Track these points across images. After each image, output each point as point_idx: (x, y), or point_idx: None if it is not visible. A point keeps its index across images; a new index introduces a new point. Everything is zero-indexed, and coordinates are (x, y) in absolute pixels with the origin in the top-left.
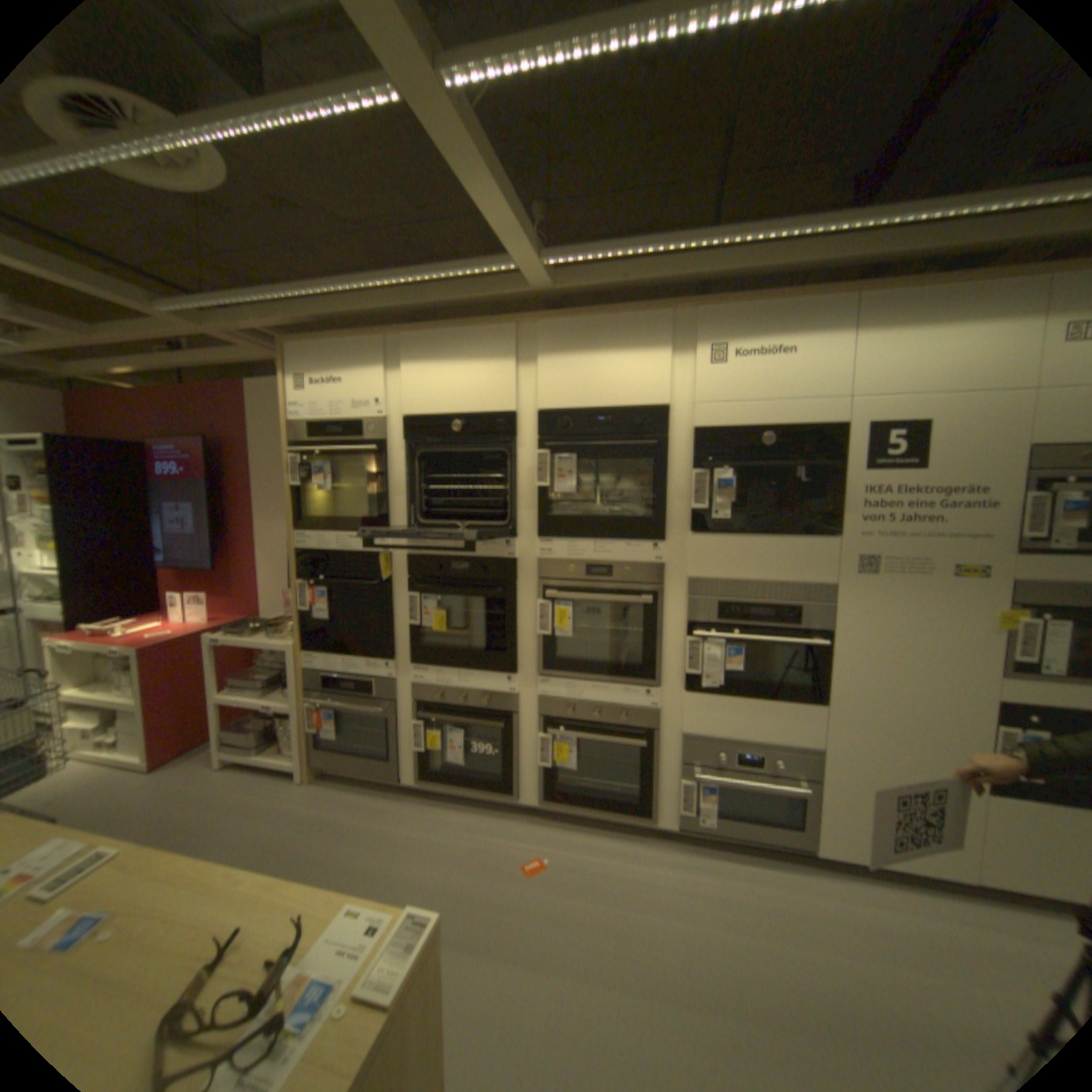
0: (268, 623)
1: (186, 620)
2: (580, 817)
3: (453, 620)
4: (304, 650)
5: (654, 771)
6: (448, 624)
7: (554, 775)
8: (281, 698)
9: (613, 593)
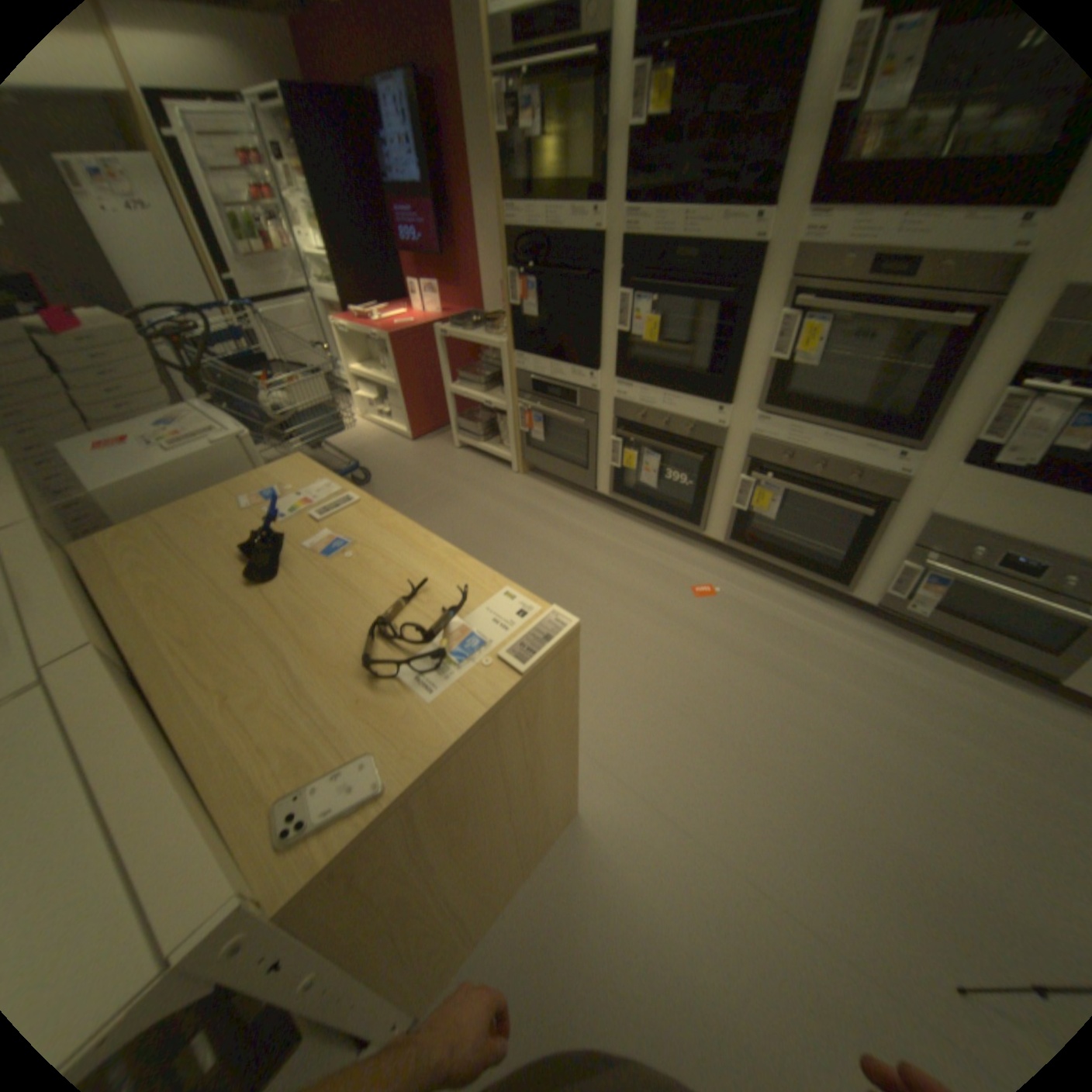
0: (488, 317)
1: (427, 308)
2: (767, 561)
3: (669, 328)
4: (517, 348)
5: (874, 541)
6: (662, 333)
7: (749, 517)
8: (502, 394)
9: (906, 304)
